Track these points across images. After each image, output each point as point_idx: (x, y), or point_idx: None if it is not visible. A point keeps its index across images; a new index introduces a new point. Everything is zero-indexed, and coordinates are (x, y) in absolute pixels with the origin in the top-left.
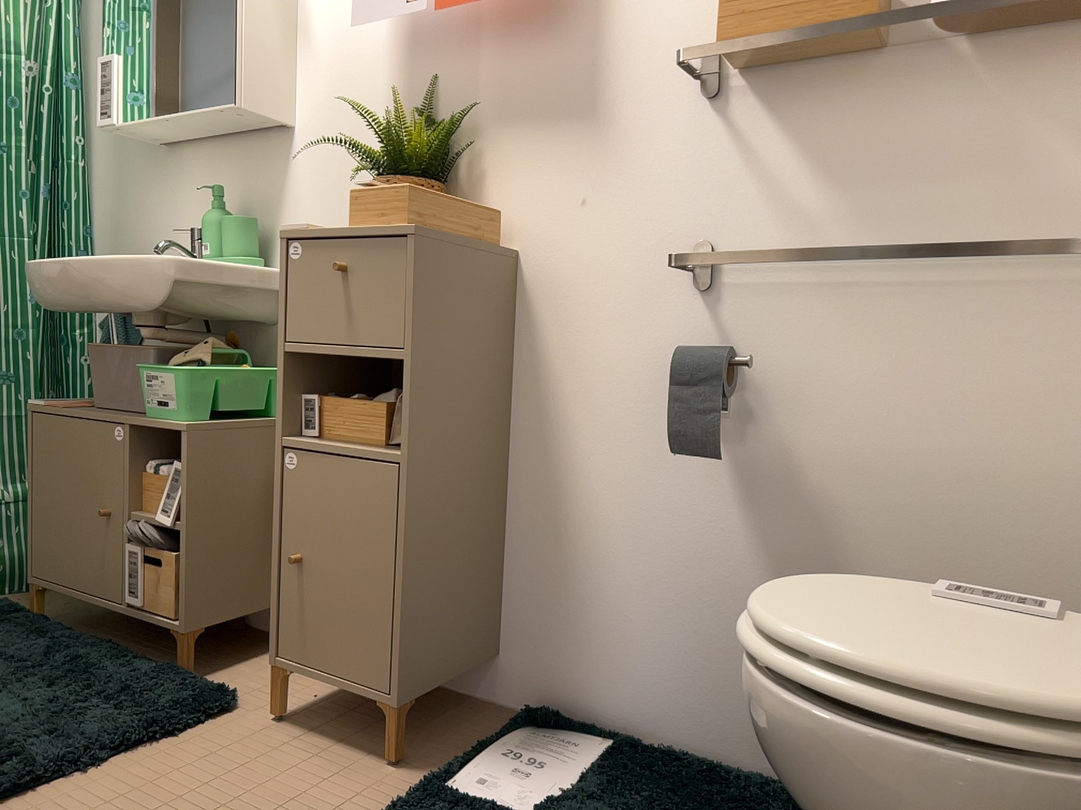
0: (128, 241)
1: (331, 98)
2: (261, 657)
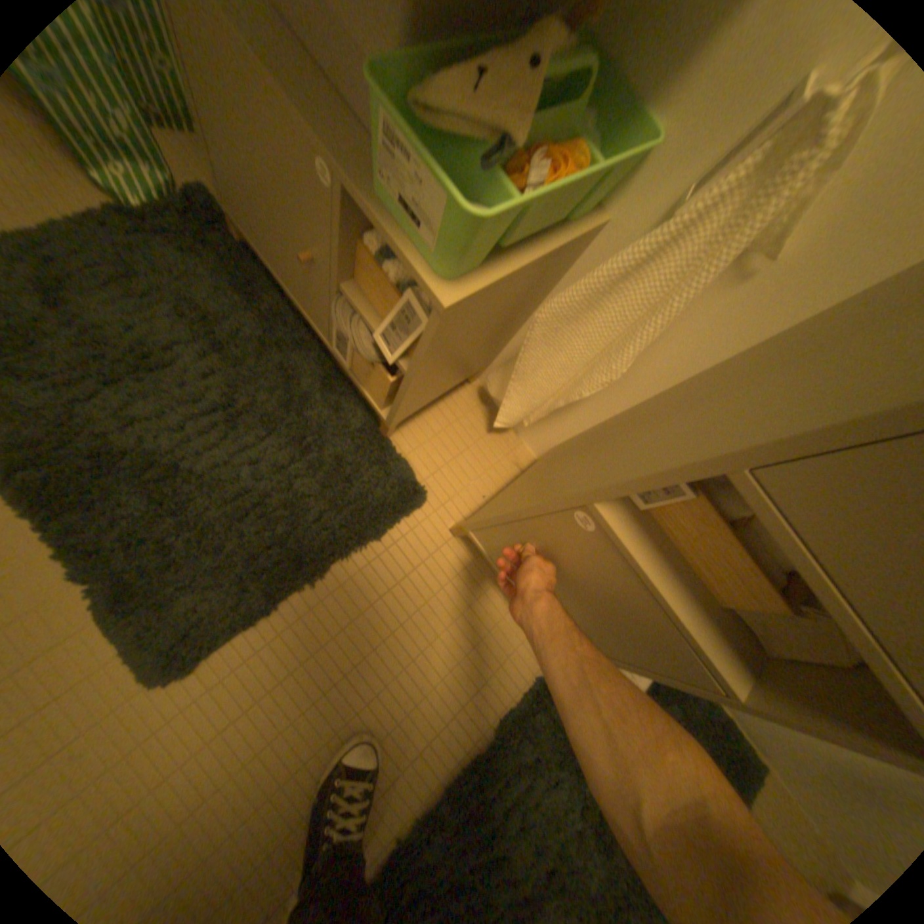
0: None
1: None
2: (448, 402)
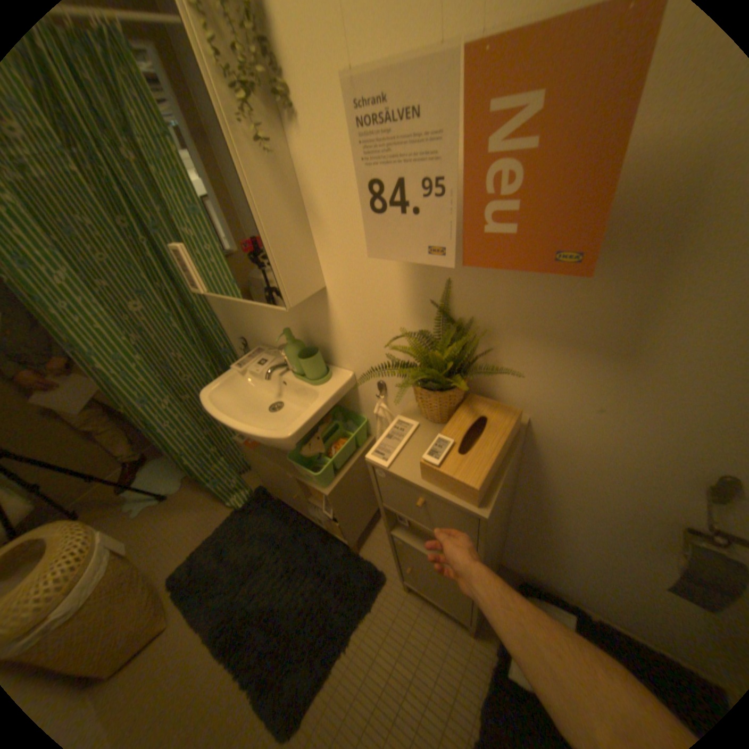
0: (237, 323)
1: (350, 272)
2: (380, 524)
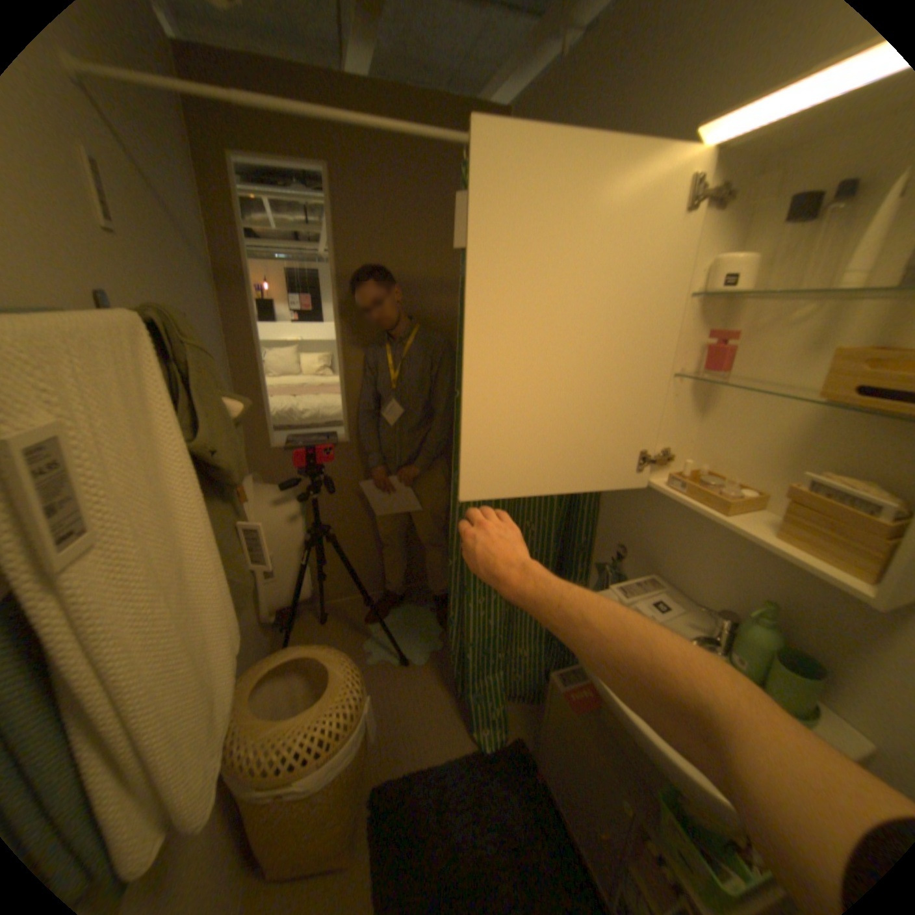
0: (631, 526)
1: None
2: None
